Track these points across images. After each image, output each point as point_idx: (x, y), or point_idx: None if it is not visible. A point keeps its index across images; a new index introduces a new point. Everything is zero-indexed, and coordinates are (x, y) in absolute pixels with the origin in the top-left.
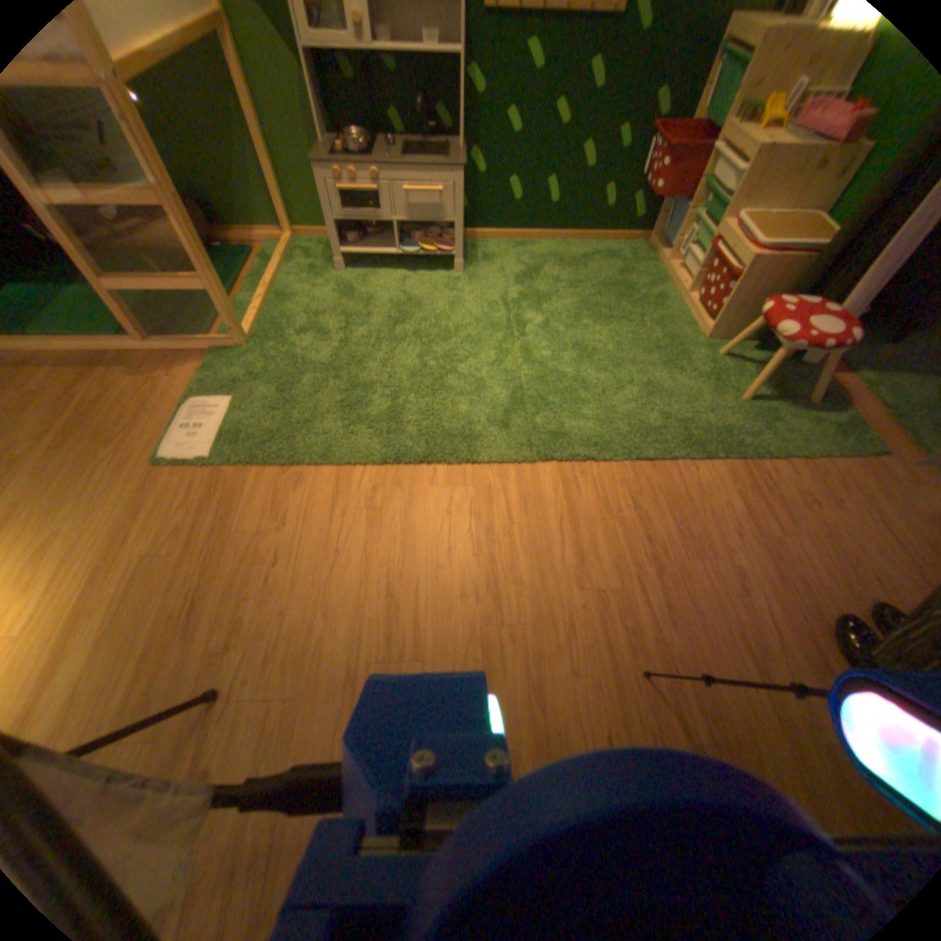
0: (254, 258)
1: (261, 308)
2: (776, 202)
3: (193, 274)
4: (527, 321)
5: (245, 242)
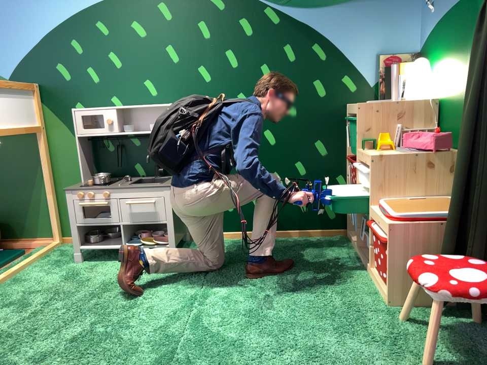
0: (21, 259)
1: None
2: (412, 192)
3: None
4: (214, 296)
5: (25, 249)
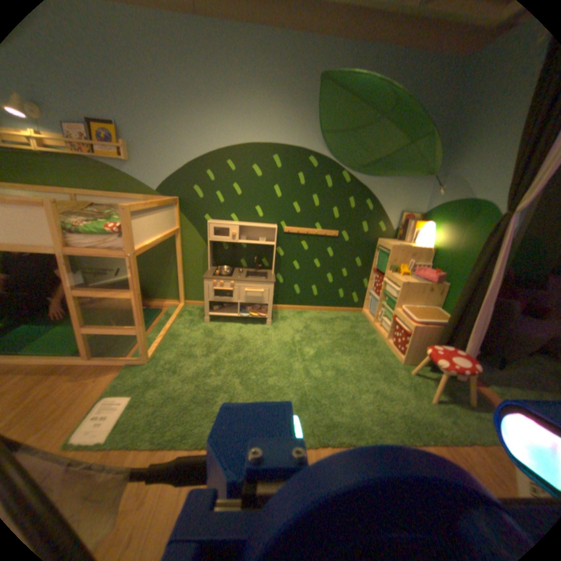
0: (162, 315)
1: (161, 342)
2: (417, 301)
3: (132, 327)
4: (306, 352)
5: (159, 307)
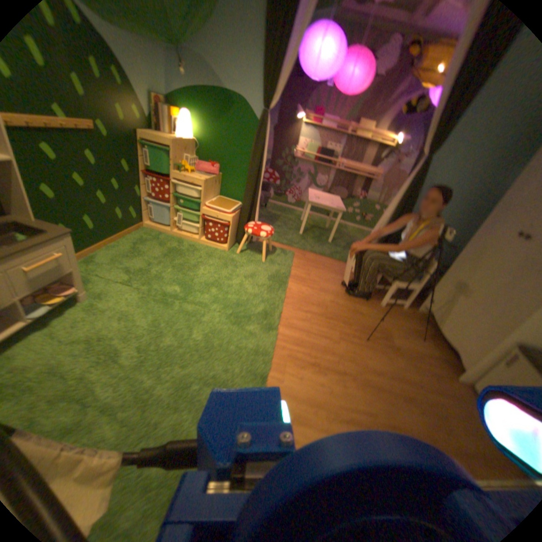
0: None
1: None
2: (209, 196)
3: None
4: (172, 291)
5: None
